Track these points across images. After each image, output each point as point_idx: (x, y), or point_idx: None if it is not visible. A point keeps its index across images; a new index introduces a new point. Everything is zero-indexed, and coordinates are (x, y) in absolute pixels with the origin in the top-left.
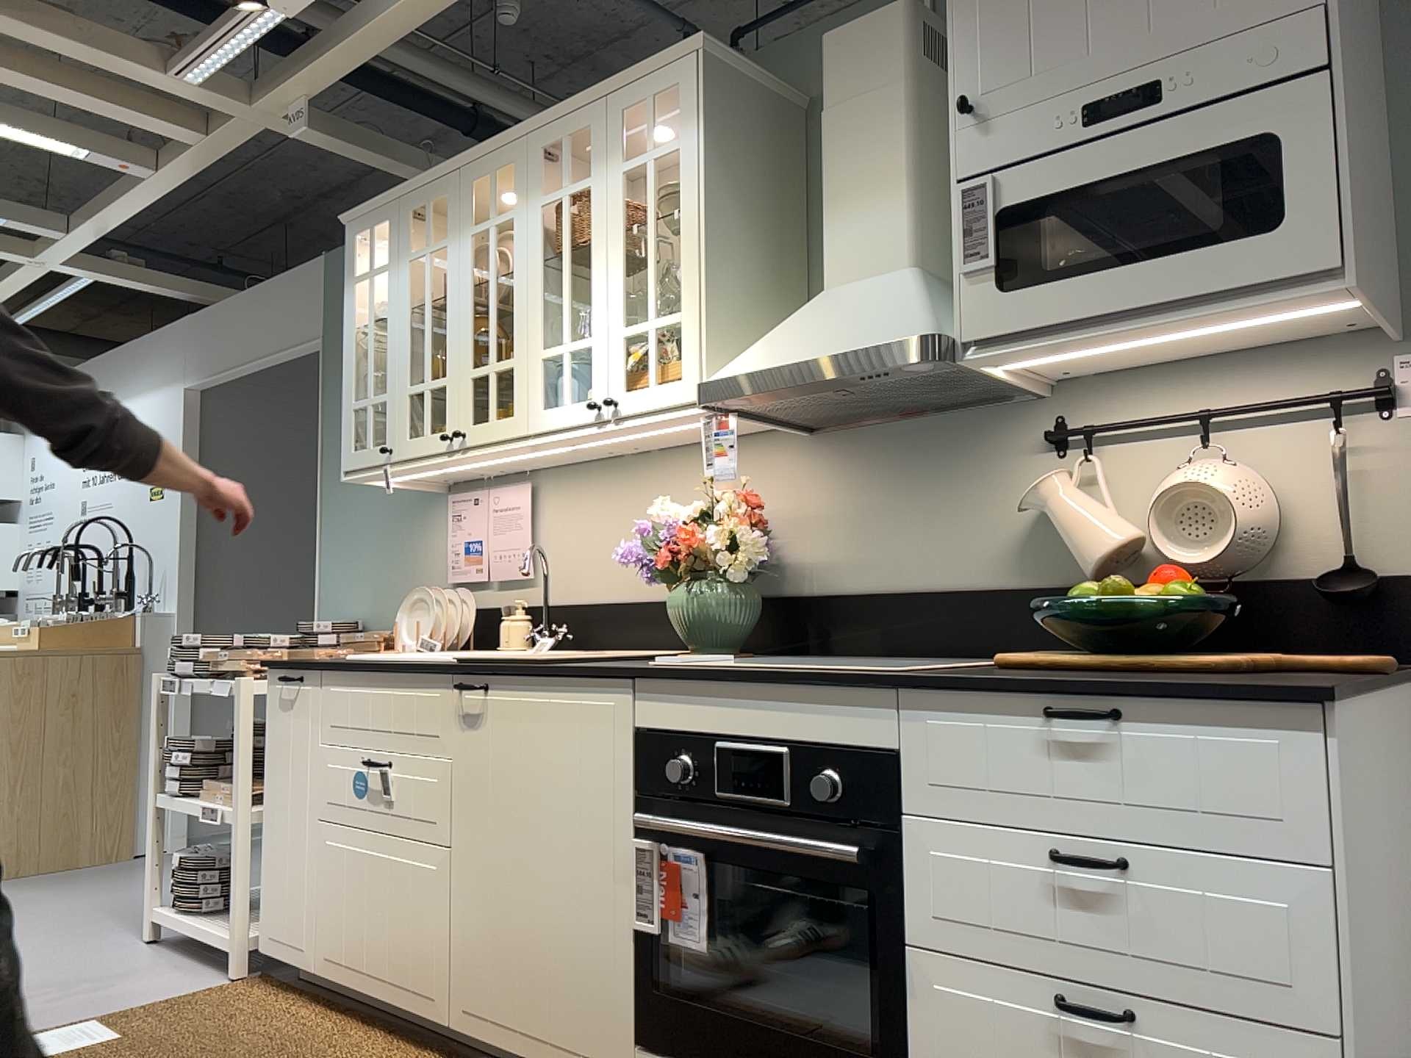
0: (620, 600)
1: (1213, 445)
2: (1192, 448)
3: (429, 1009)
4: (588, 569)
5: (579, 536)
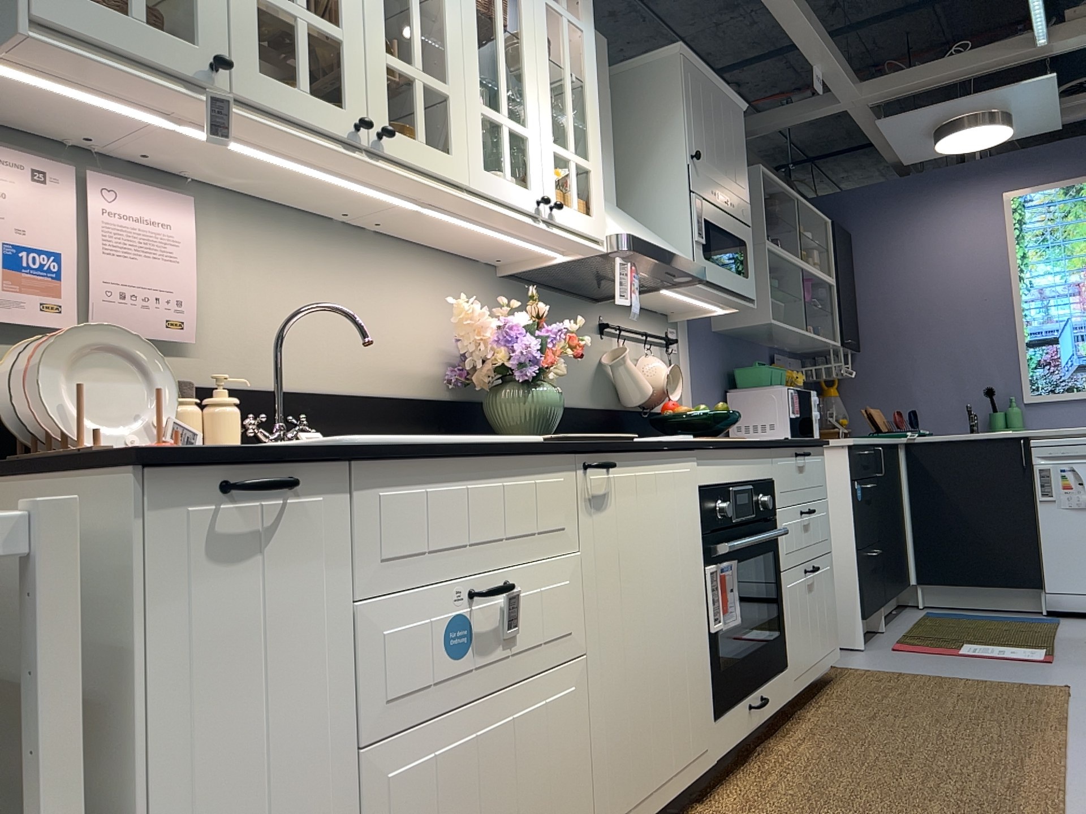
0: (337, 391)
1: (643, 348)
2: (637, 348)
3: None
4: (286, 346)
5: (272, 300)
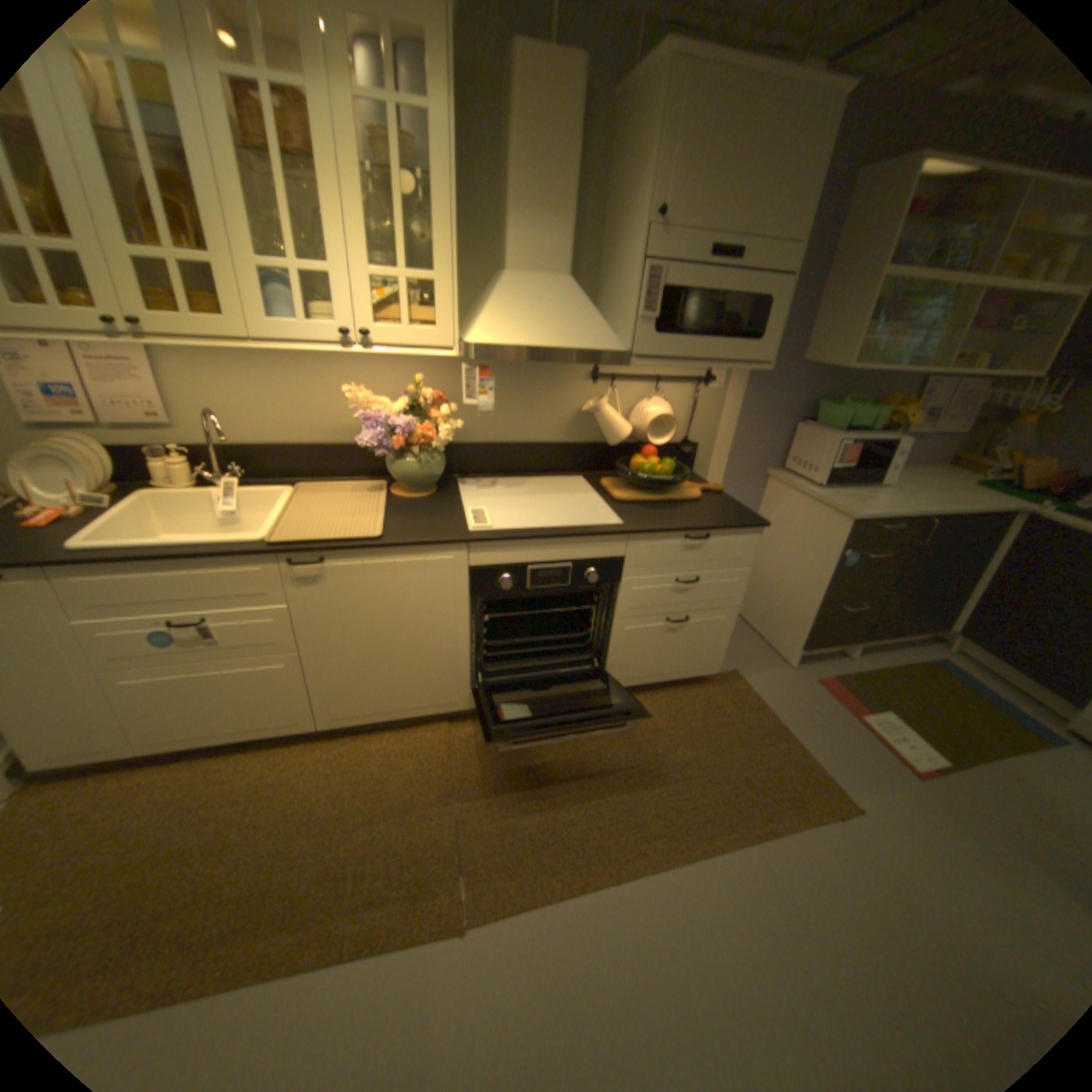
0: (287, 443)
1: (655, 389)
2: (647, 389)
3: (297, 729)
4: (242, 418)
5: (226, 392)
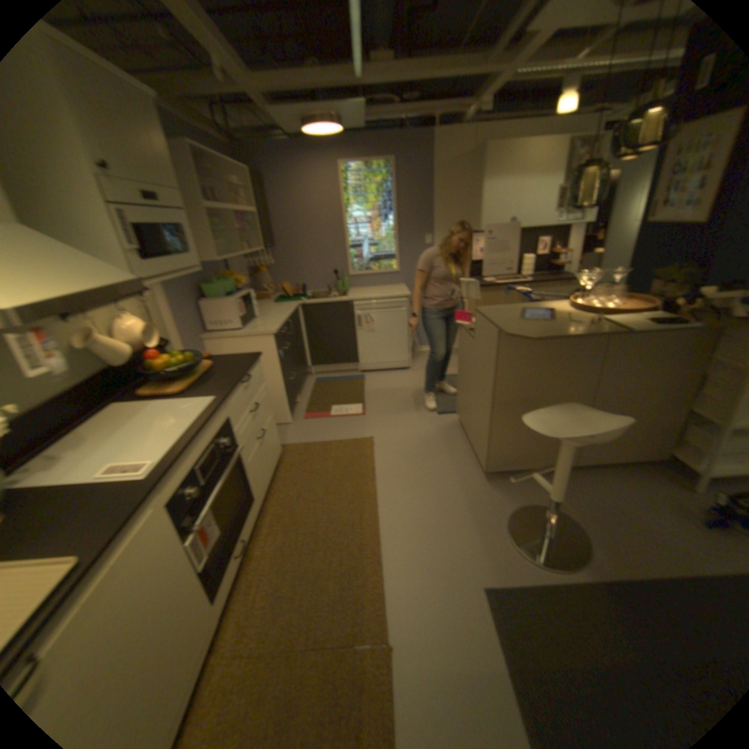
0: None
1: (118, 310)
2: (112, 312)
3: None
4: None
5: None
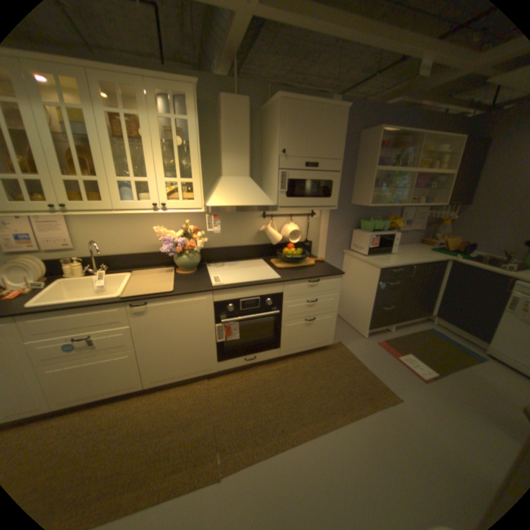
0: (127, 253)
1: (290, 219)
2: (286, 220)
3: (133, 389)
4: (106, 243)
5: (99, 232)
